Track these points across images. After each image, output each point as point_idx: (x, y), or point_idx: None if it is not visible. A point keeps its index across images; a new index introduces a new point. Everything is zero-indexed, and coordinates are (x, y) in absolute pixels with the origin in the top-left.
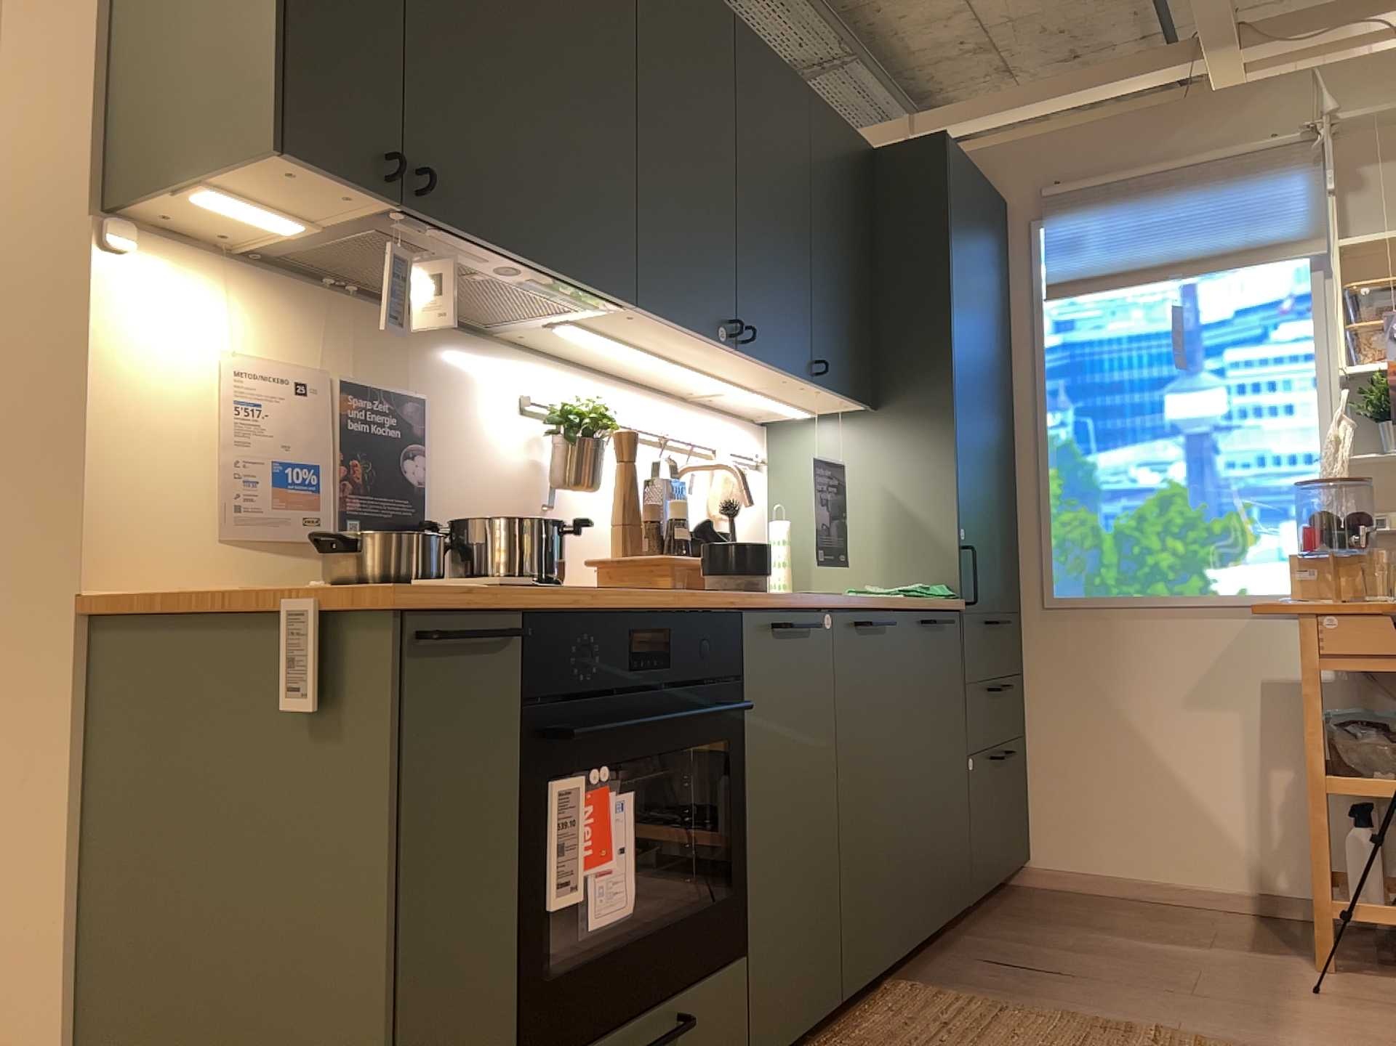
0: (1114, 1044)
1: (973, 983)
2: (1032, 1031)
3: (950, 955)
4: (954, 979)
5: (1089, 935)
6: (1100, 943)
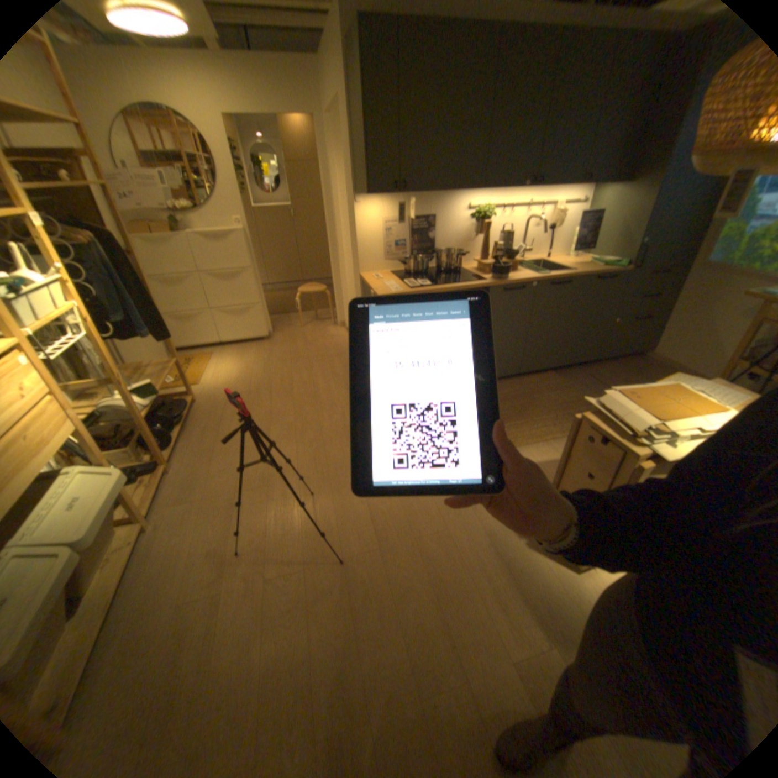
0: (582, 405)
1: (573, 379)
2: (566, 395)
3: (581, 370)
4: (570, 377)
5: (637, 378)
6: (635, 382)
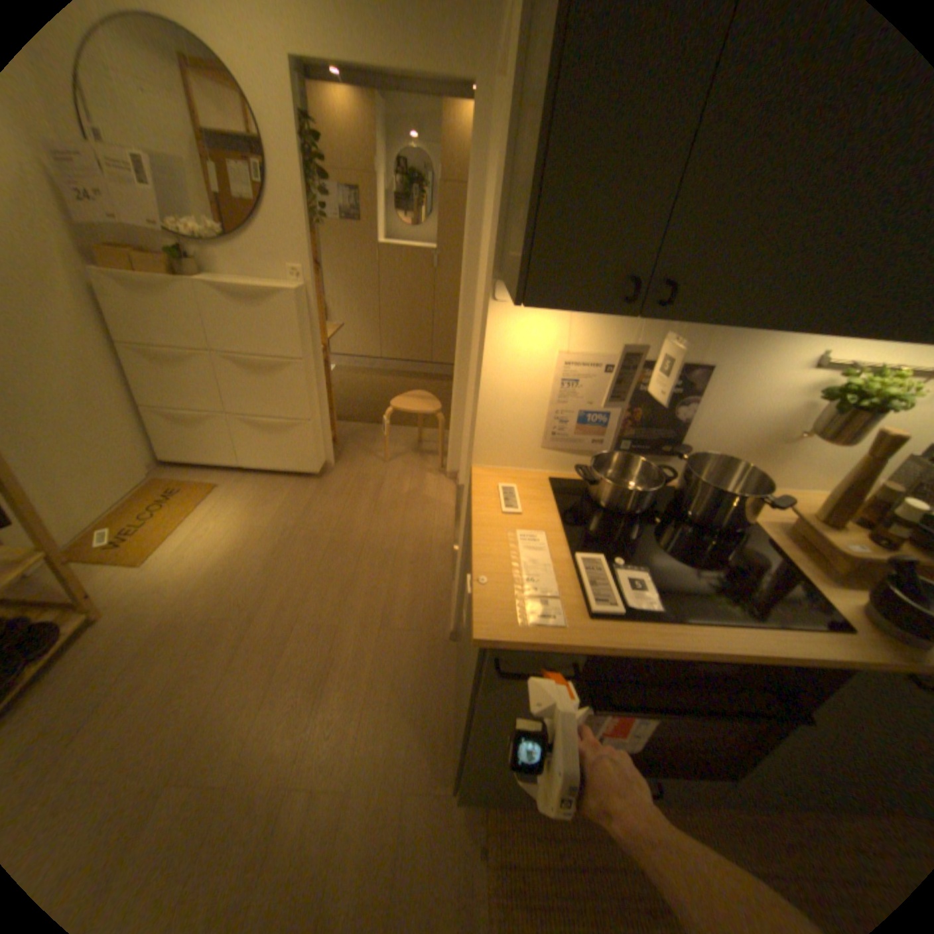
0: None
1: None
2: None
3: None
4: None
5: None
6: None
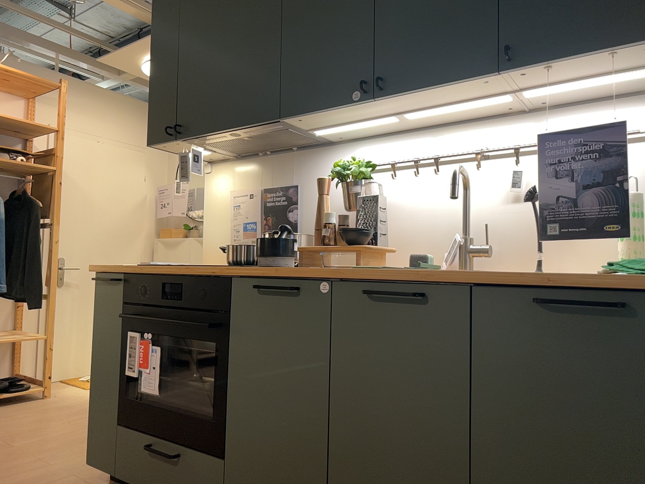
0: None
1: None
2: None
3: None
4: None
5: None
6: None
